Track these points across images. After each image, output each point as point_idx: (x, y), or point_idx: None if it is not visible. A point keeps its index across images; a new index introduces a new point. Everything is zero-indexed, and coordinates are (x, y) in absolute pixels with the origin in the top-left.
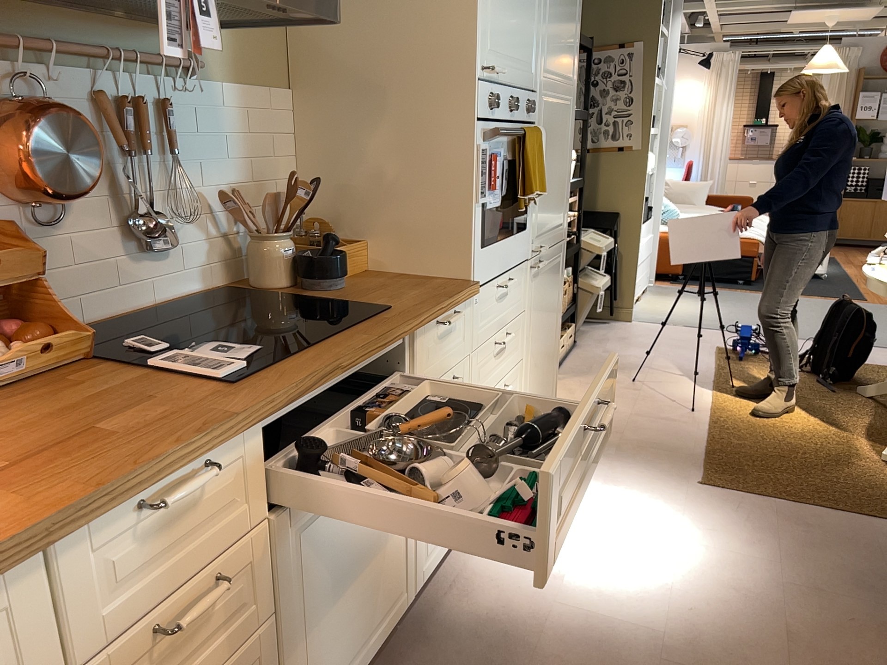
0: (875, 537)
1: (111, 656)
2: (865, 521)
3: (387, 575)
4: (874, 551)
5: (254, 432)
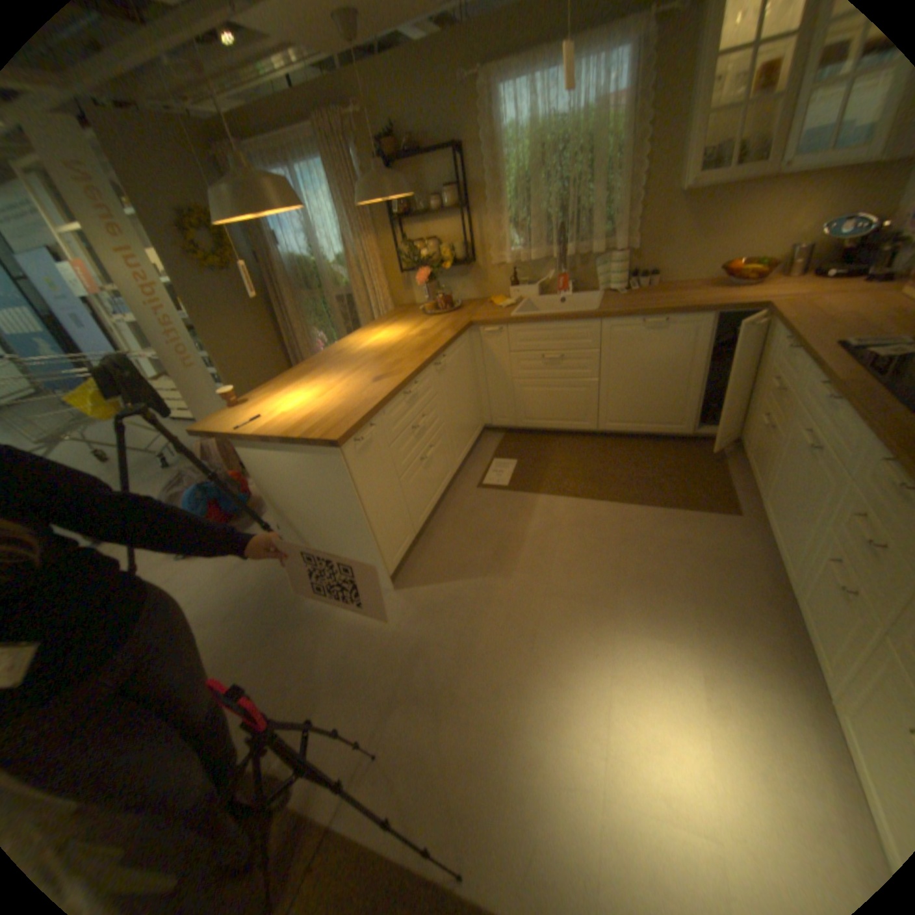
0: (396, 801)
1: (777, 372)
2: (384, 845)
3: (797, 541)
4: (413, 769)
5: (808, 357)
